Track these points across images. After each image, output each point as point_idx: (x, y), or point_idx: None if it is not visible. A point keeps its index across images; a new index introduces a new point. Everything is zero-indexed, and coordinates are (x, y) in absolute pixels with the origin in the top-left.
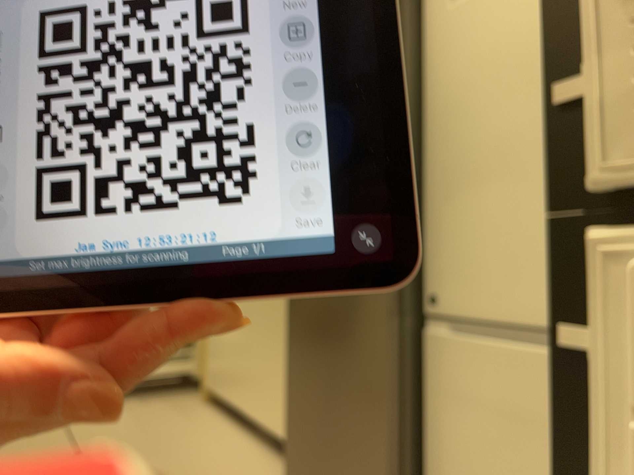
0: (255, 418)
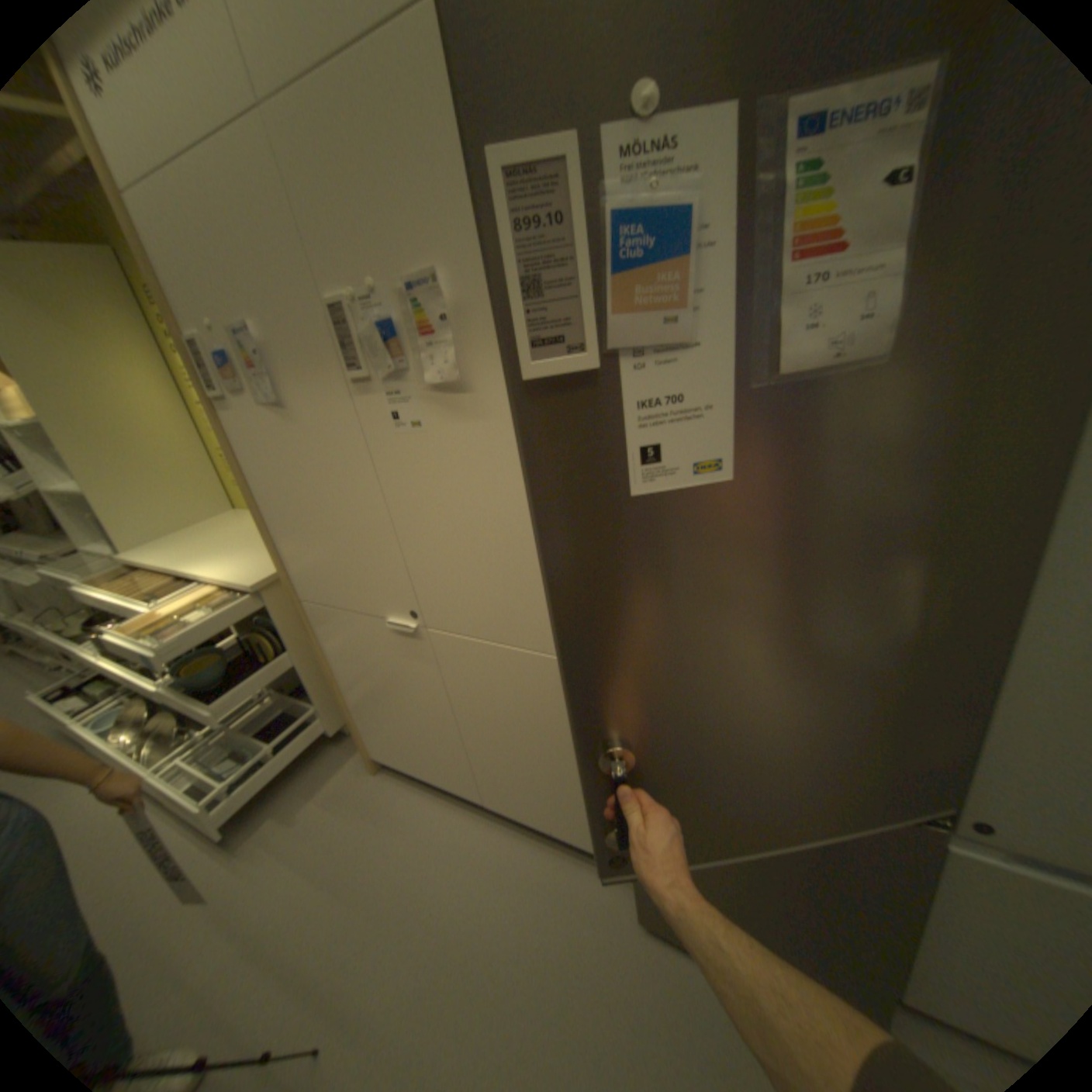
0: (507, 813)
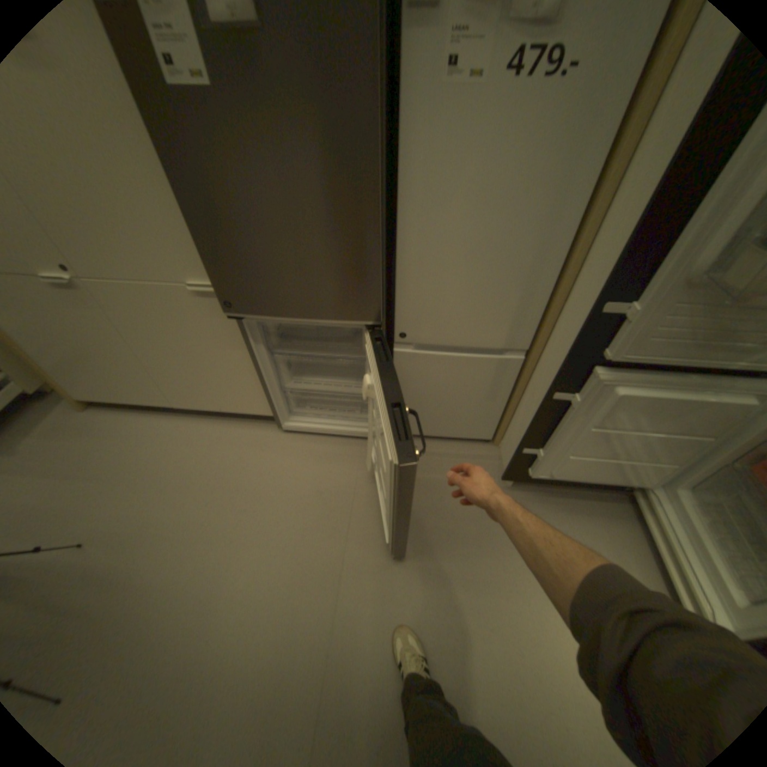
0: (190, 407)
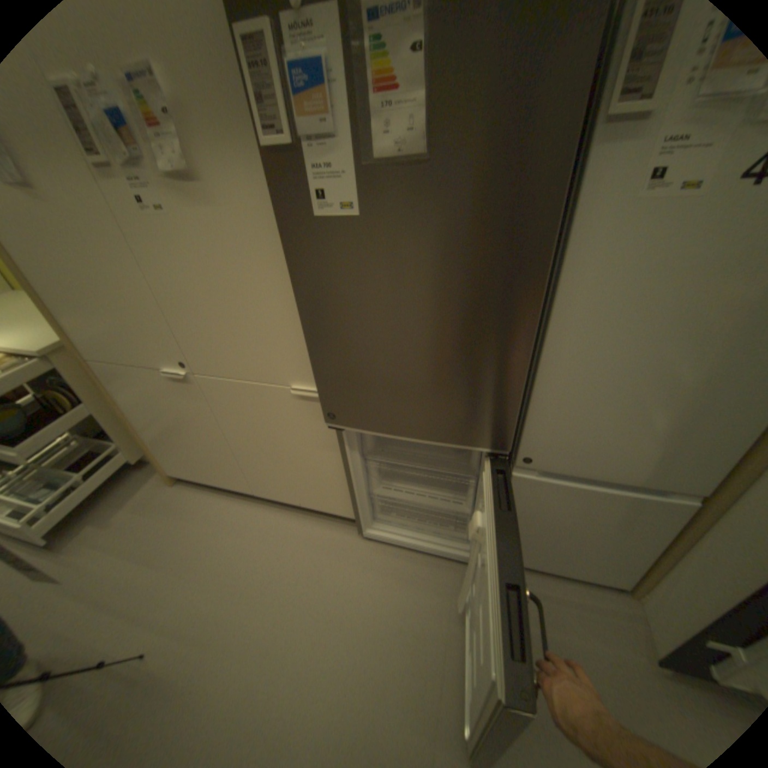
0: (269, 497)
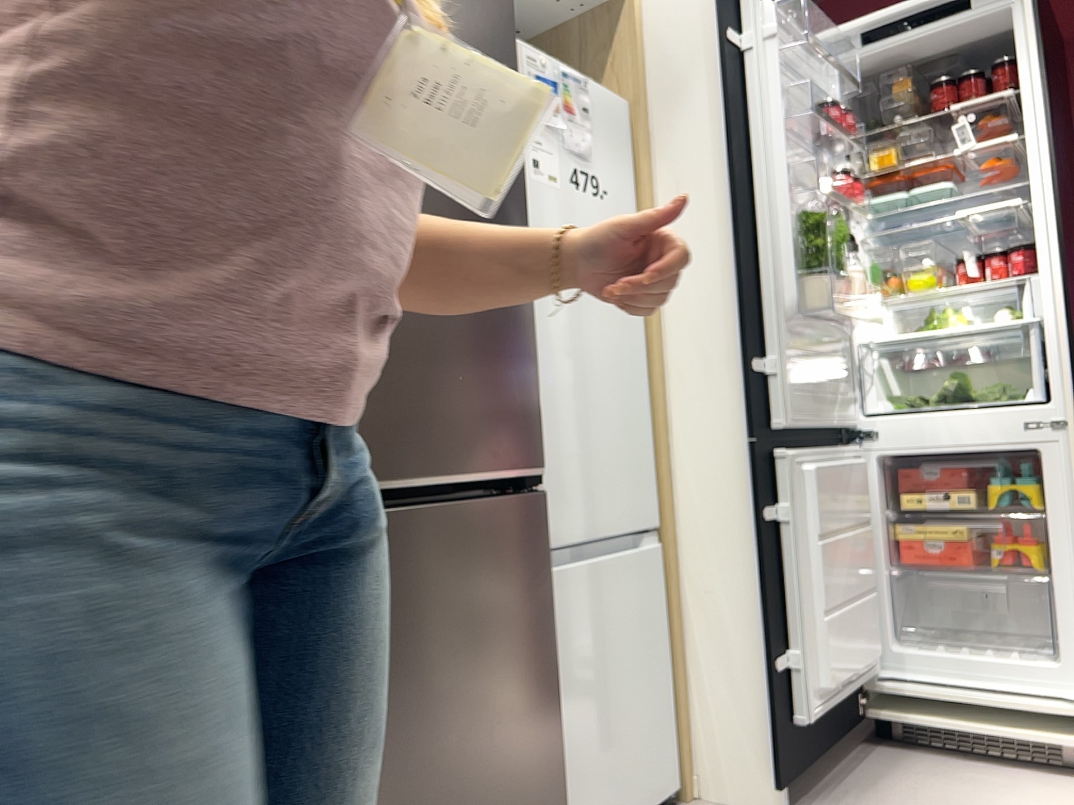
0: None
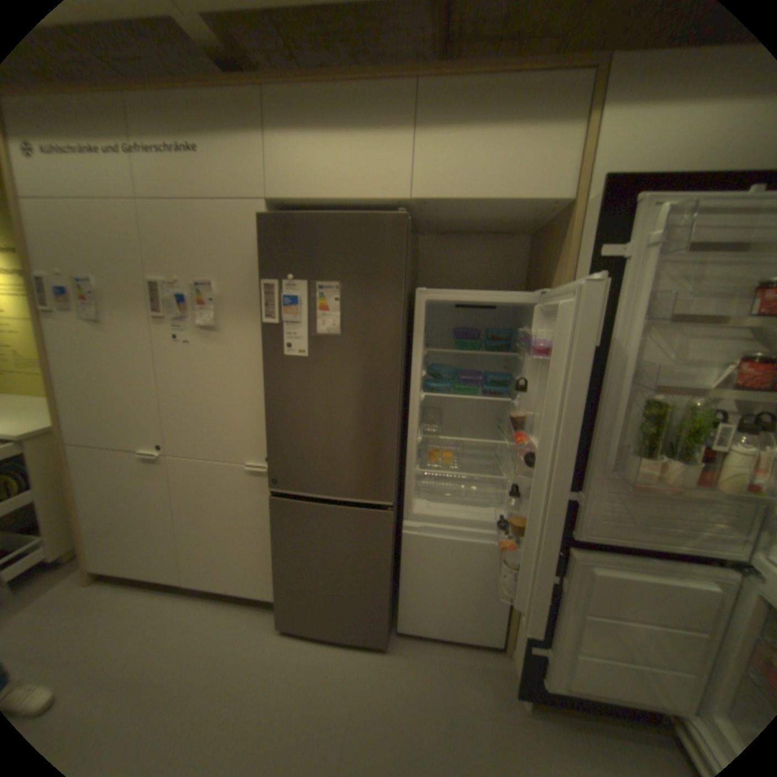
0: (196, 586)
